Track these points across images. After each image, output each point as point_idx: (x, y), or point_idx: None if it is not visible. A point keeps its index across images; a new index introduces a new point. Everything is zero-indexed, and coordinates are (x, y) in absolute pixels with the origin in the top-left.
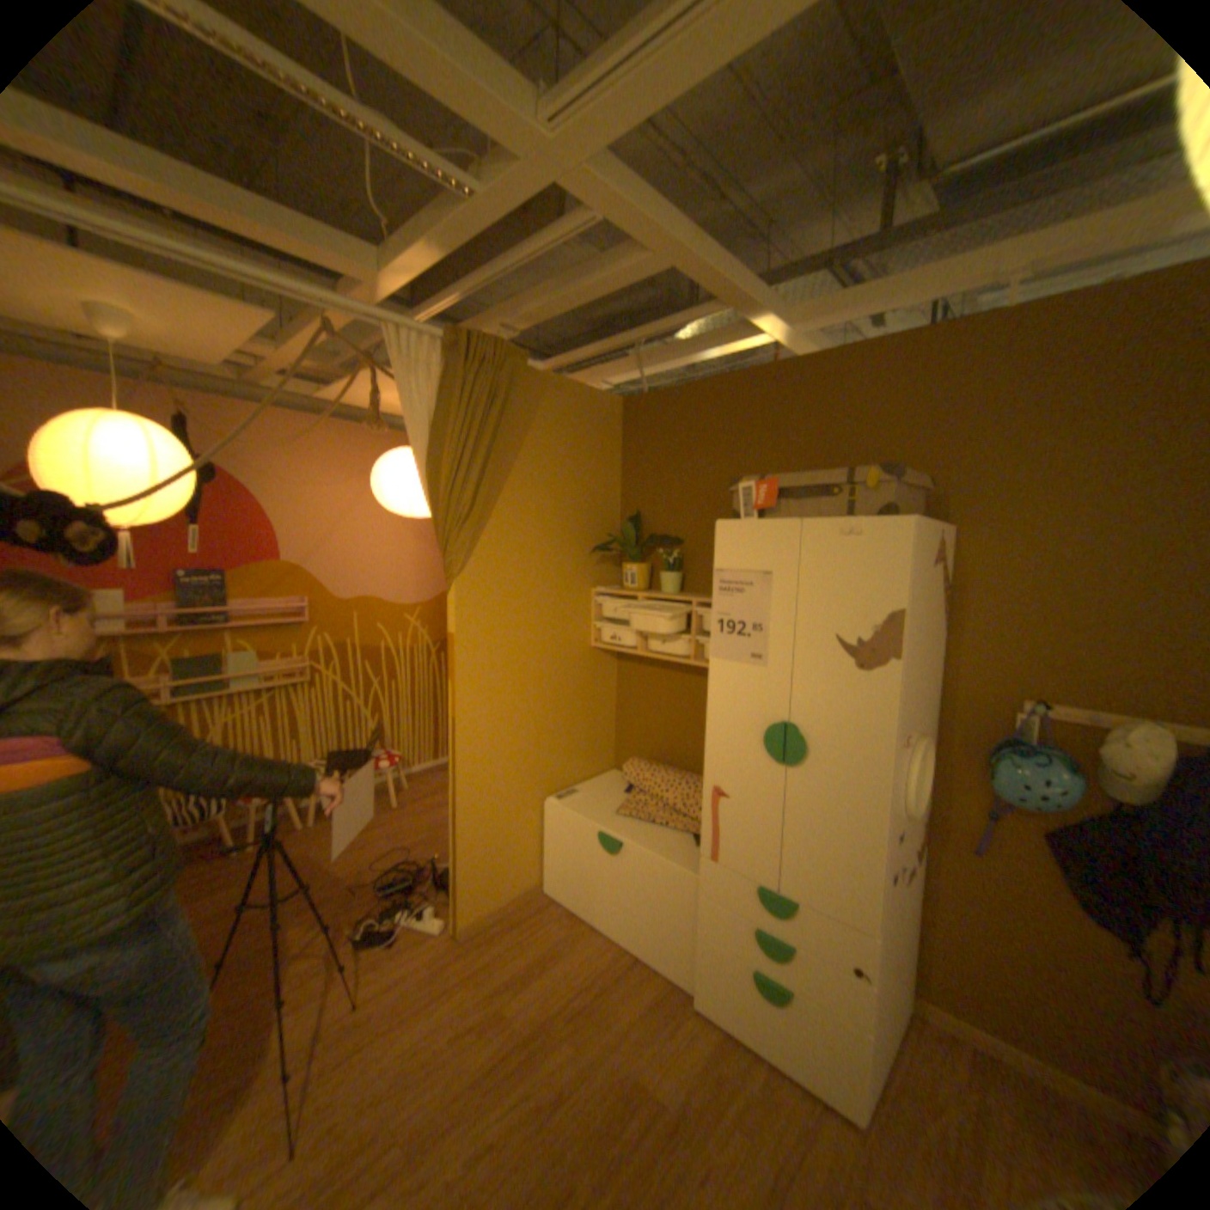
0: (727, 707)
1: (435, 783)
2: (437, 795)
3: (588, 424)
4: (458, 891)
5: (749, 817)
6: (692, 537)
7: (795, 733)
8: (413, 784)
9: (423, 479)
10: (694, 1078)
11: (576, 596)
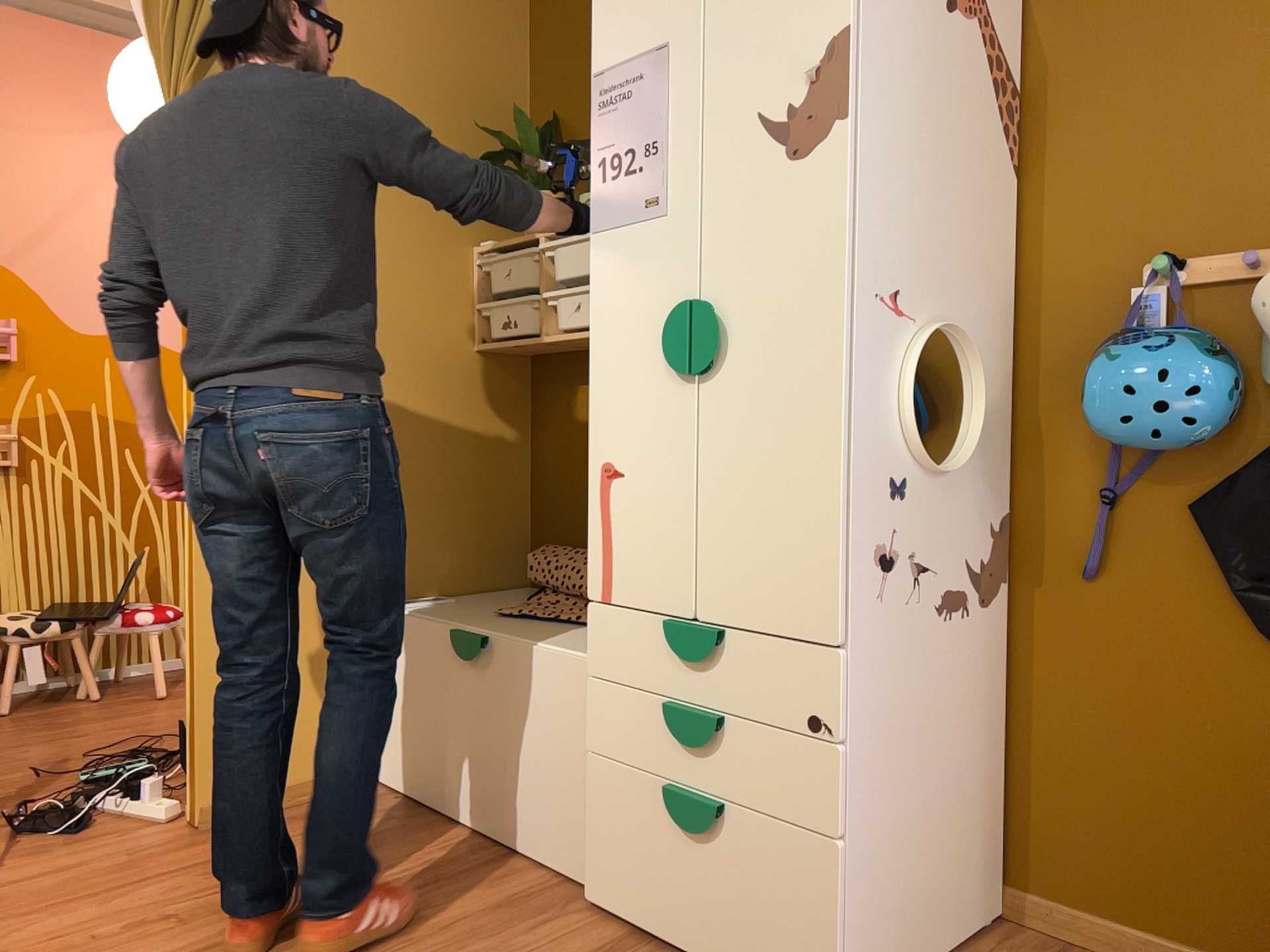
0: (616, 310)
1: None
2: None
3: None
4: (196, 733)
5: (652, 496)
6: None
7: (705, 305)
8: None
9: None
10: None
11: (441, 252)
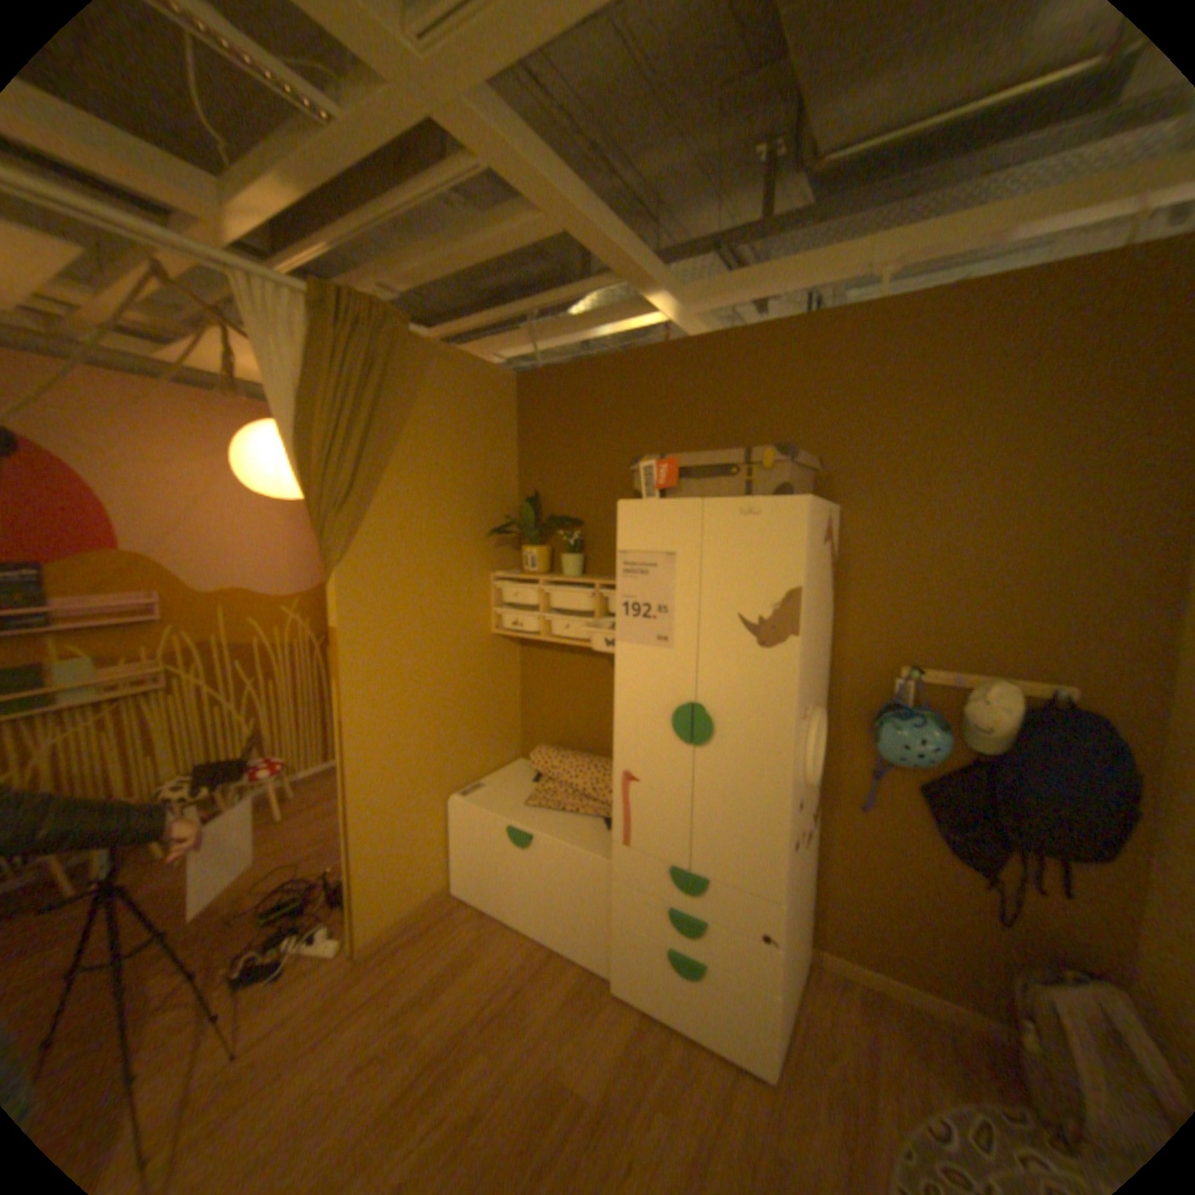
0: (634, 691)
1: (324, 788)
2: (327, 801)
3: (480, 399)
4: (353, 908)
5: (659, 799)
6: (592, 518)
7: (701, 712)
8: (299, 791)
9: (290, 454)
10: (613, 1065)
11: (473, 581)
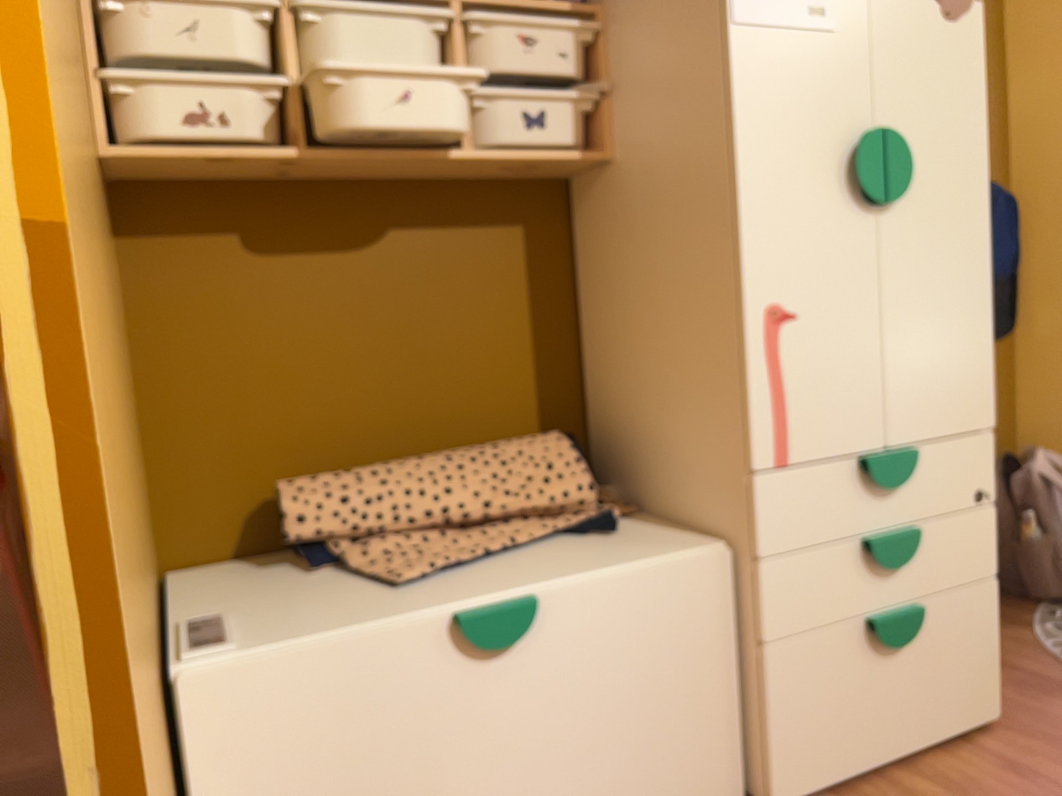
0: (776, 127)
1: None
2: None
3: None
4: None
5: (836, 335)
6: None
7: (900, 137)
8: None
9: None
10: None
11: None
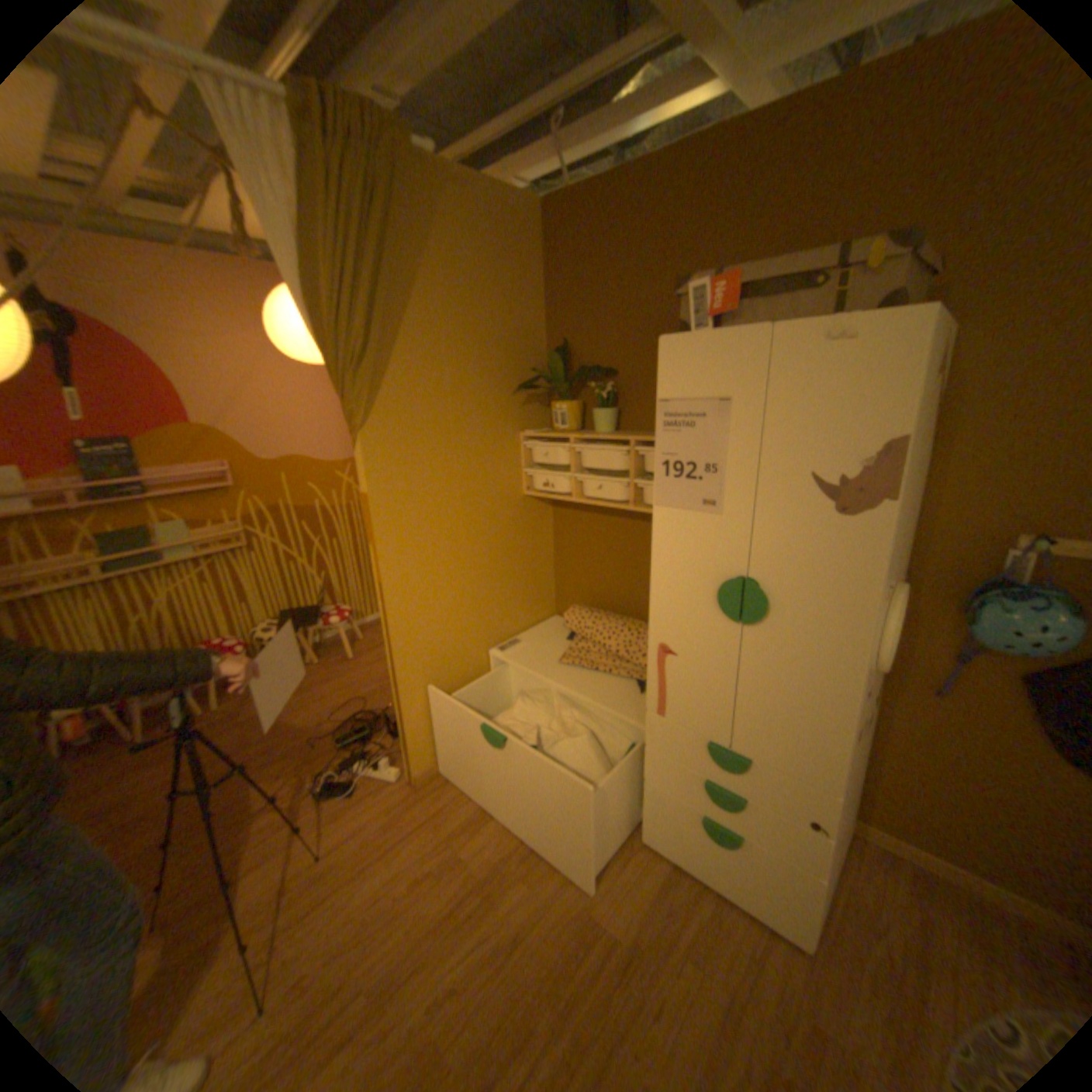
0: (673, 561)
1: None
2: None
3: (500, 232)
4: (407, 745)
5: (699, 675)
6: (627, 365)
7: (755, 588)
8: (367, 633)
9: (301, 309)
10: (644, 910)
11: (502, 441)
